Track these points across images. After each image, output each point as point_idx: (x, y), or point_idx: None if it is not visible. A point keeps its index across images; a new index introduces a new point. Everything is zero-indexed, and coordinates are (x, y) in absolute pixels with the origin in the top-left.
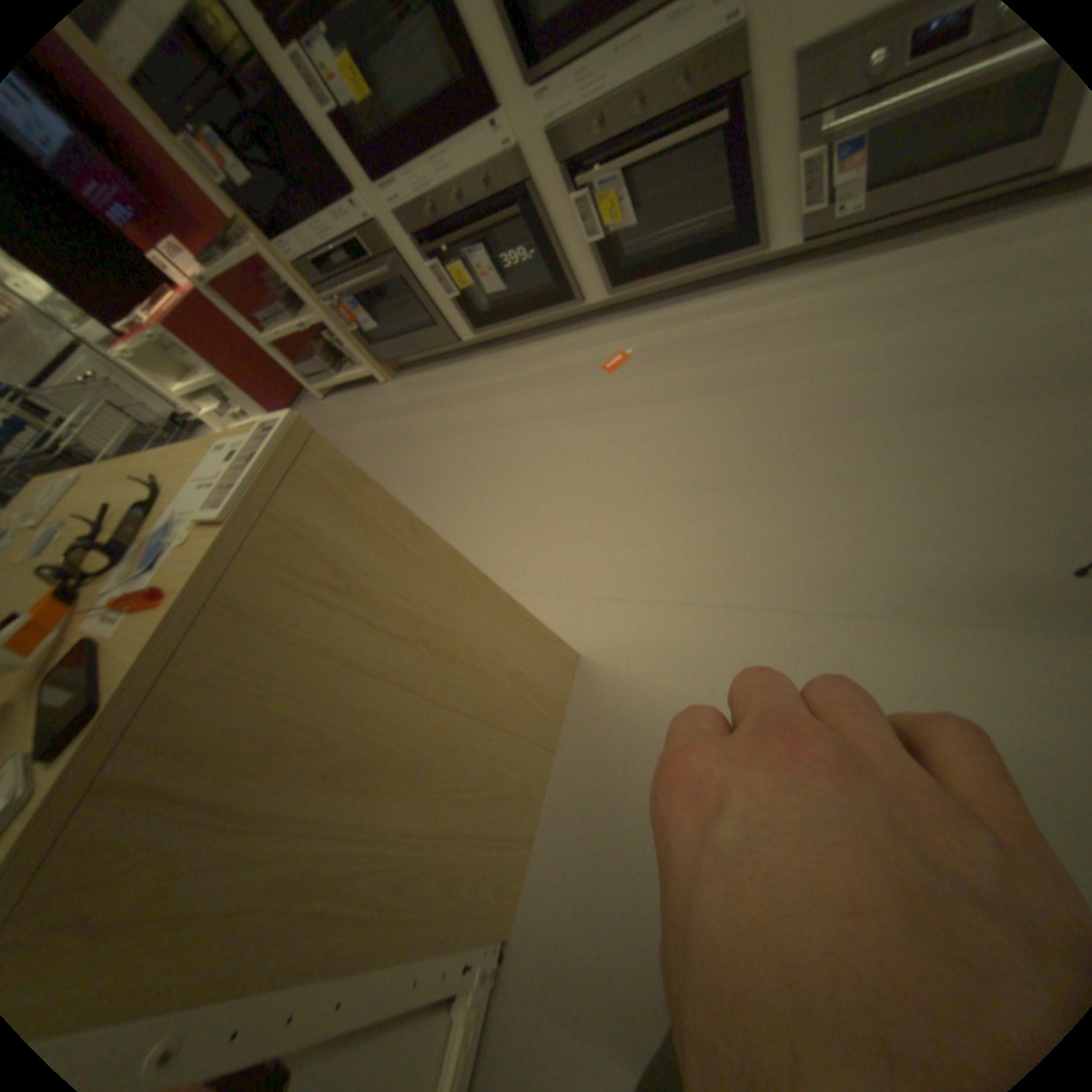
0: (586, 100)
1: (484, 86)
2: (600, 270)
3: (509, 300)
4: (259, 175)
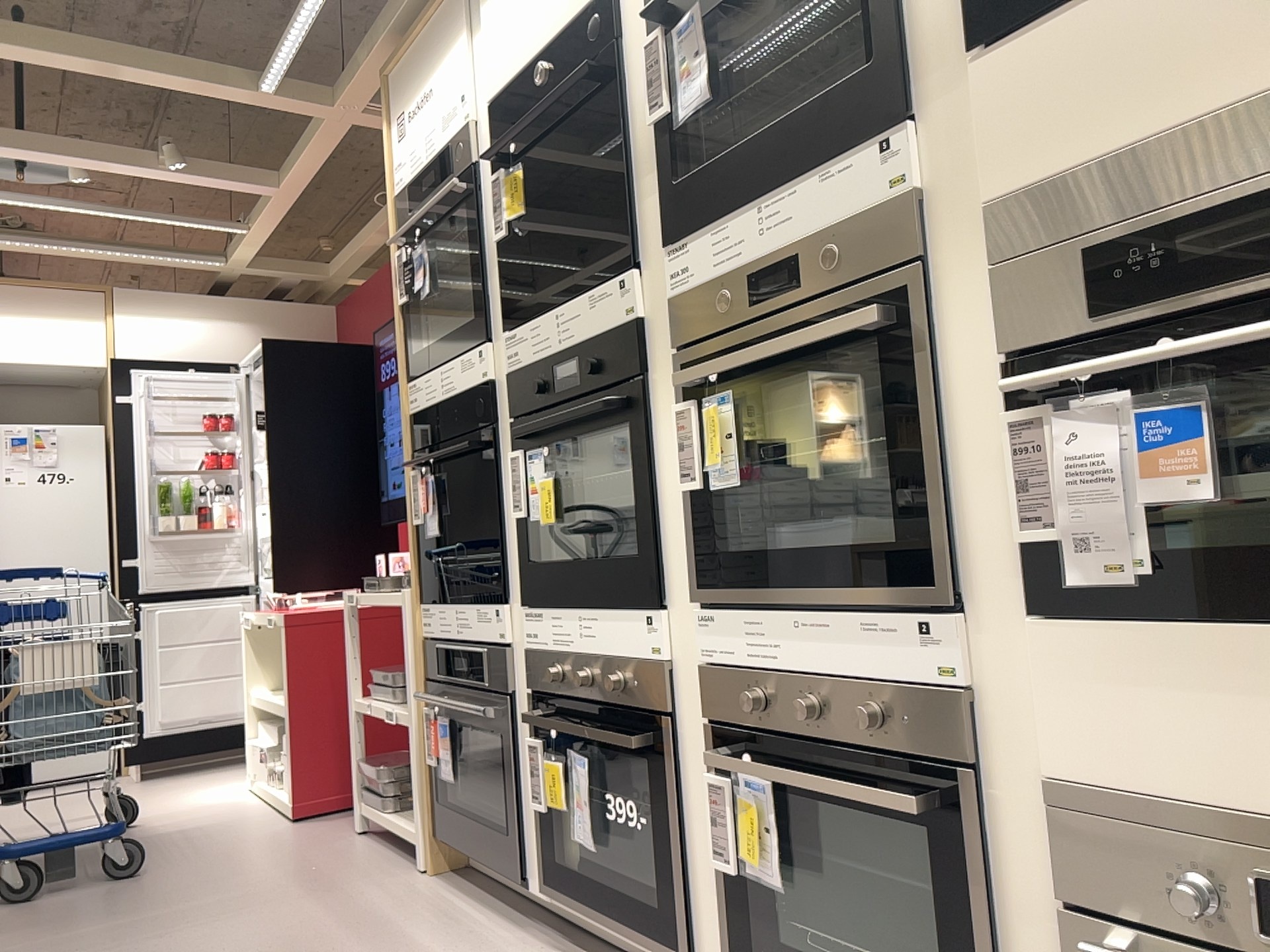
0: (754, 667)
1: (654, 582)
2: (728, 935)
3: (619, 881)
4: (467, 542)
